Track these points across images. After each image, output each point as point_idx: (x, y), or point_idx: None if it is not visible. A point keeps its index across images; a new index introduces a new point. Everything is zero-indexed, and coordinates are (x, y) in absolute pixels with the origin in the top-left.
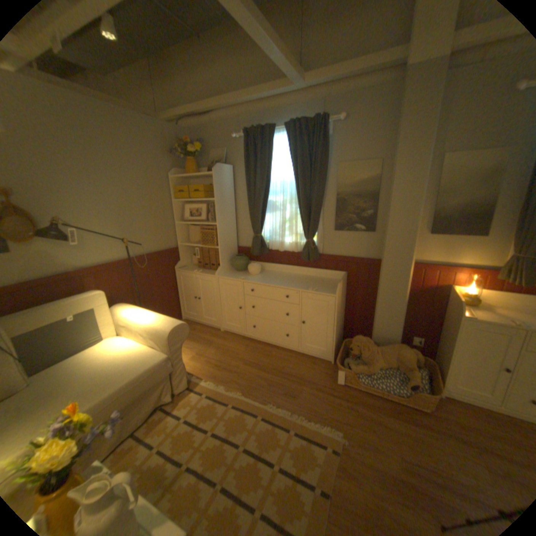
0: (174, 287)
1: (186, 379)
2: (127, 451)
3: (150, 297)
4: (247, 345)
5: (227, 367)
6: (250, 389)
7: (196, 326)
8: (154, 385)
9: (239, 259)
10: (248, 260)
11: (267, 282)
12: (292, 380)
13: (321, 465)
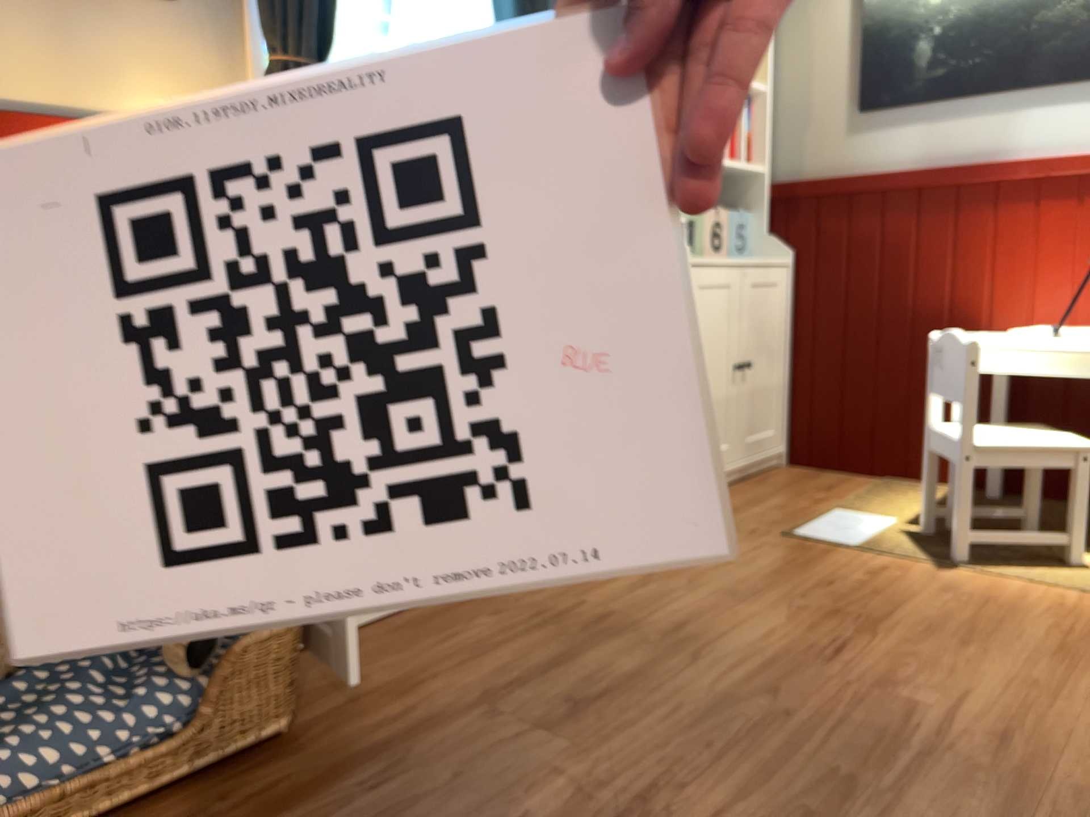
0: None
1: None
2: None
3: None
4: None
5: None
6: None
7: None
8: None
9: None
10: None
11: None
12: None
13: None
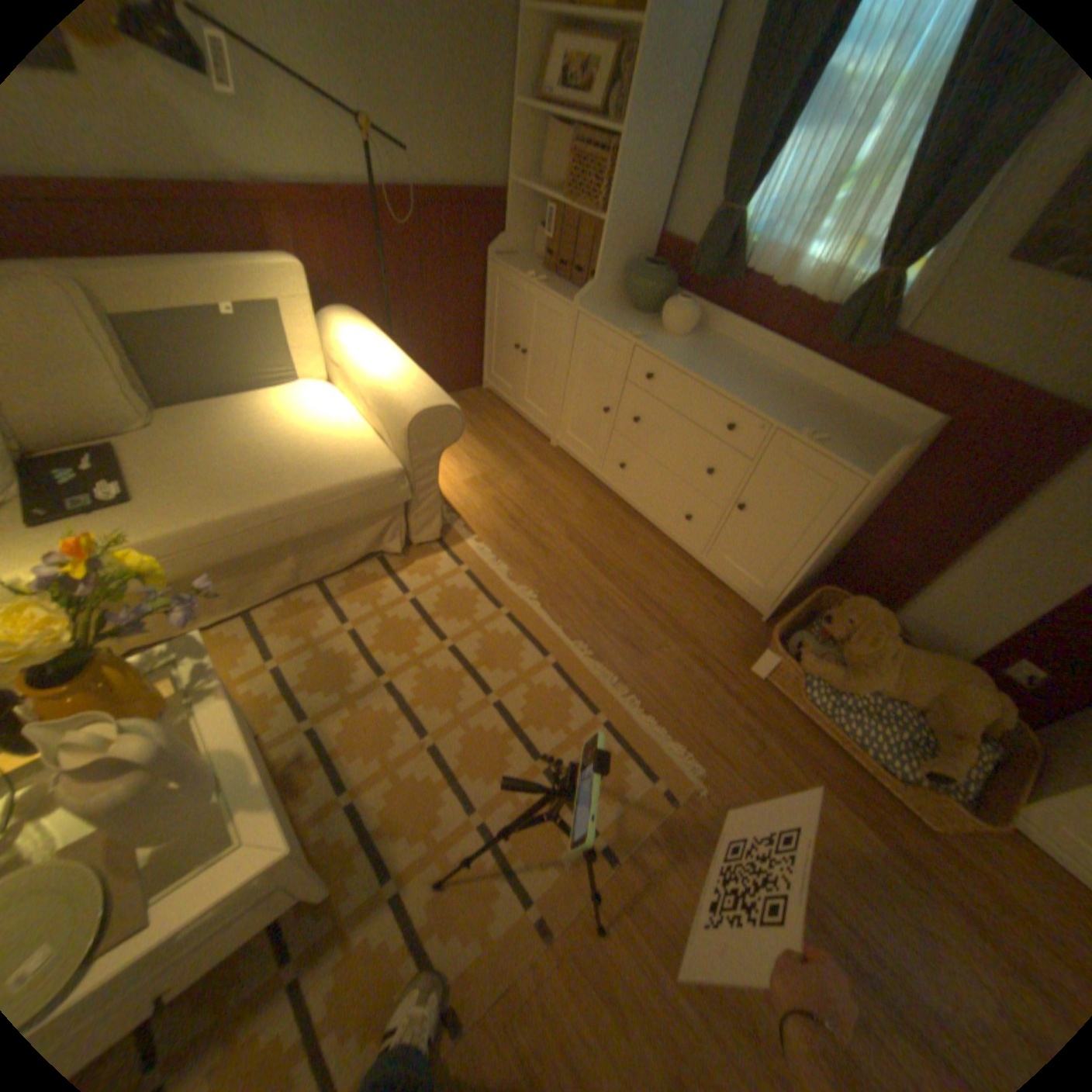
0: (478, 306)
1: (441, 525)
2: (305, 607)
3: (417, 315)
4: (592, 501)
5: (531, 532)
6: (559, 597)
7: (504, 414)
8: (368, 516)
9: (648, 276)
10: (671, 287)
11: (698, 369)
12: (654, 616)
13: (630, 804)
